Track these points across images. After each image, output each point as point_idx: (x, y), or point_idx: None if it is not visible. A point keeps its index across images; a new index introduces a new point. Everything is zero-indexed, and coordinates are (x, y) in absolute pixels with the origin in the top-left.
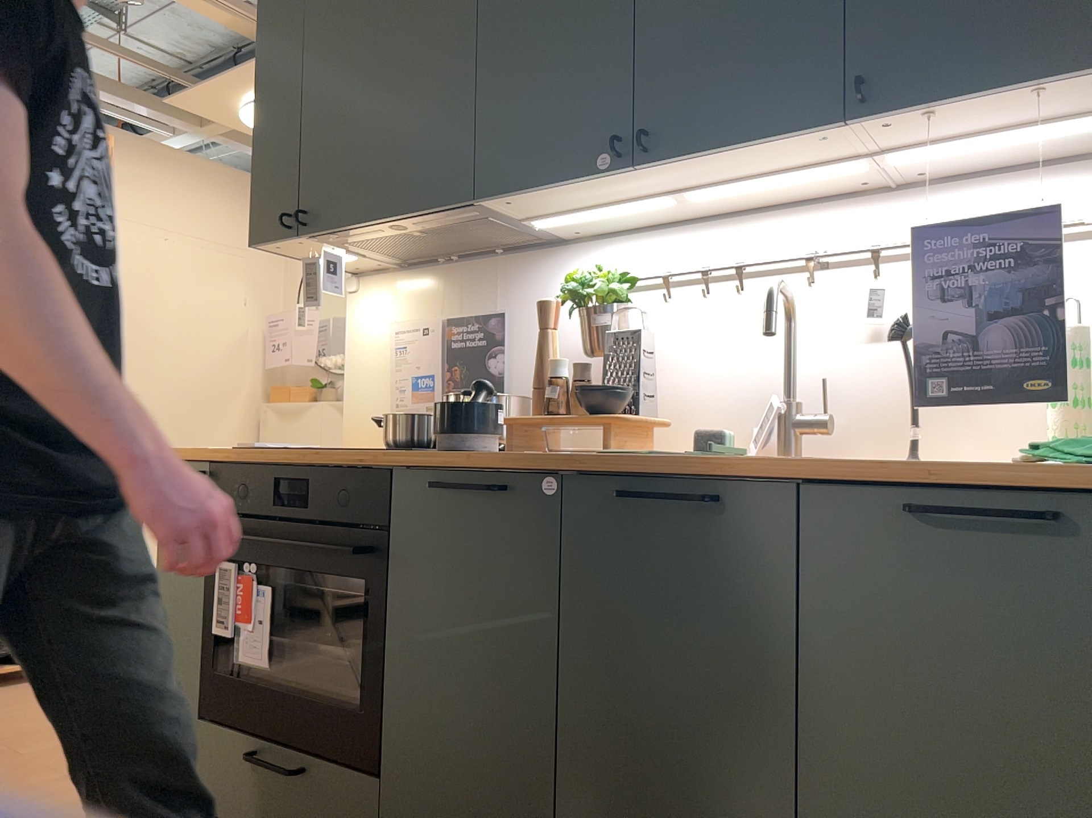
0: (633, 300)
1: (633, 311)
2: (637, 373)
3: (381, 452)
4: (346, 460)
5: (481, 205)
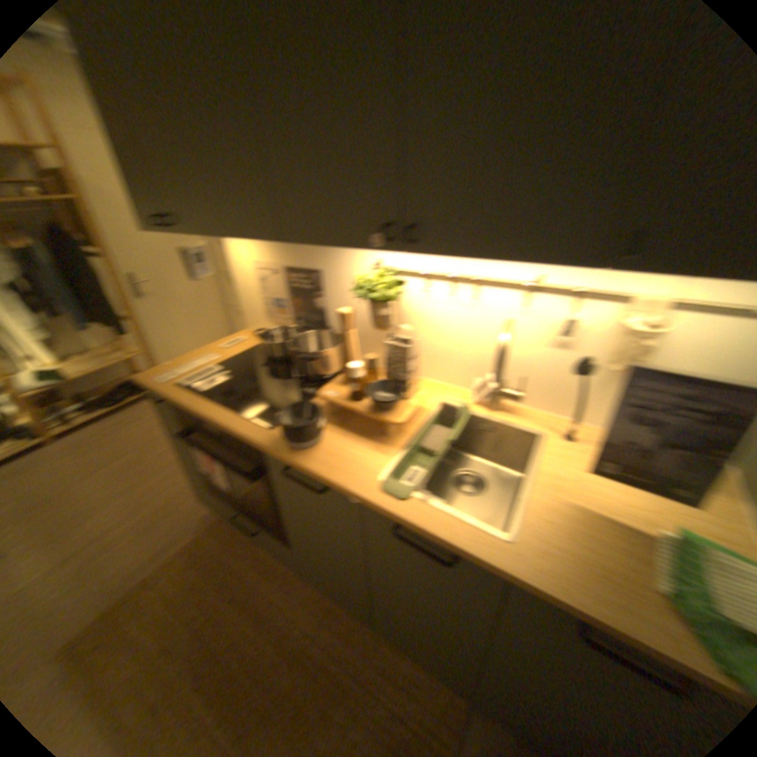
0: (400, 292)
1: (399, 302)
2: (403, 369)
3: (251, 425)
4: (233, 429)
5: (283, 238)
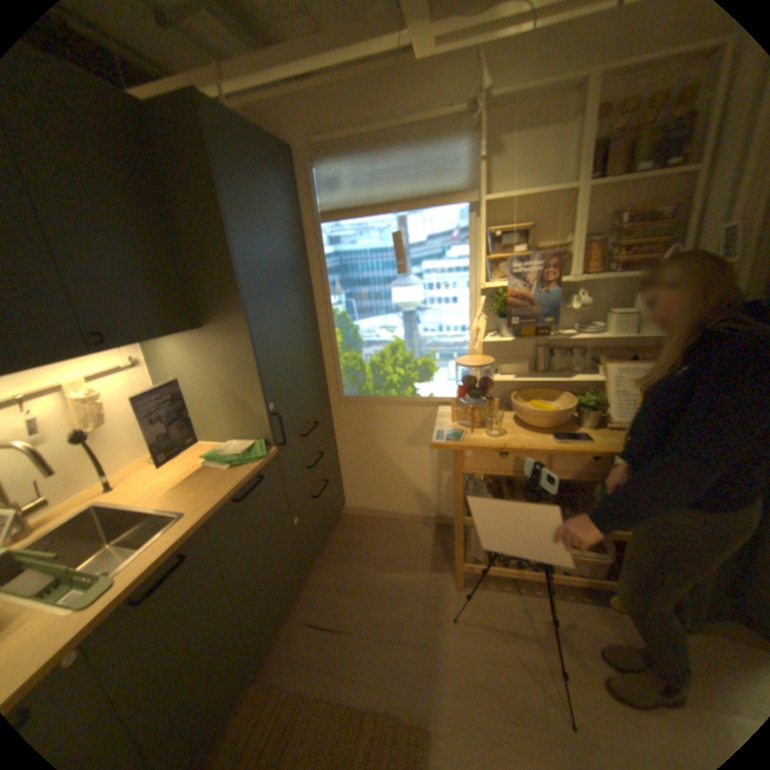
0: None
1: None
2: None
3: None
4: None
5: None
